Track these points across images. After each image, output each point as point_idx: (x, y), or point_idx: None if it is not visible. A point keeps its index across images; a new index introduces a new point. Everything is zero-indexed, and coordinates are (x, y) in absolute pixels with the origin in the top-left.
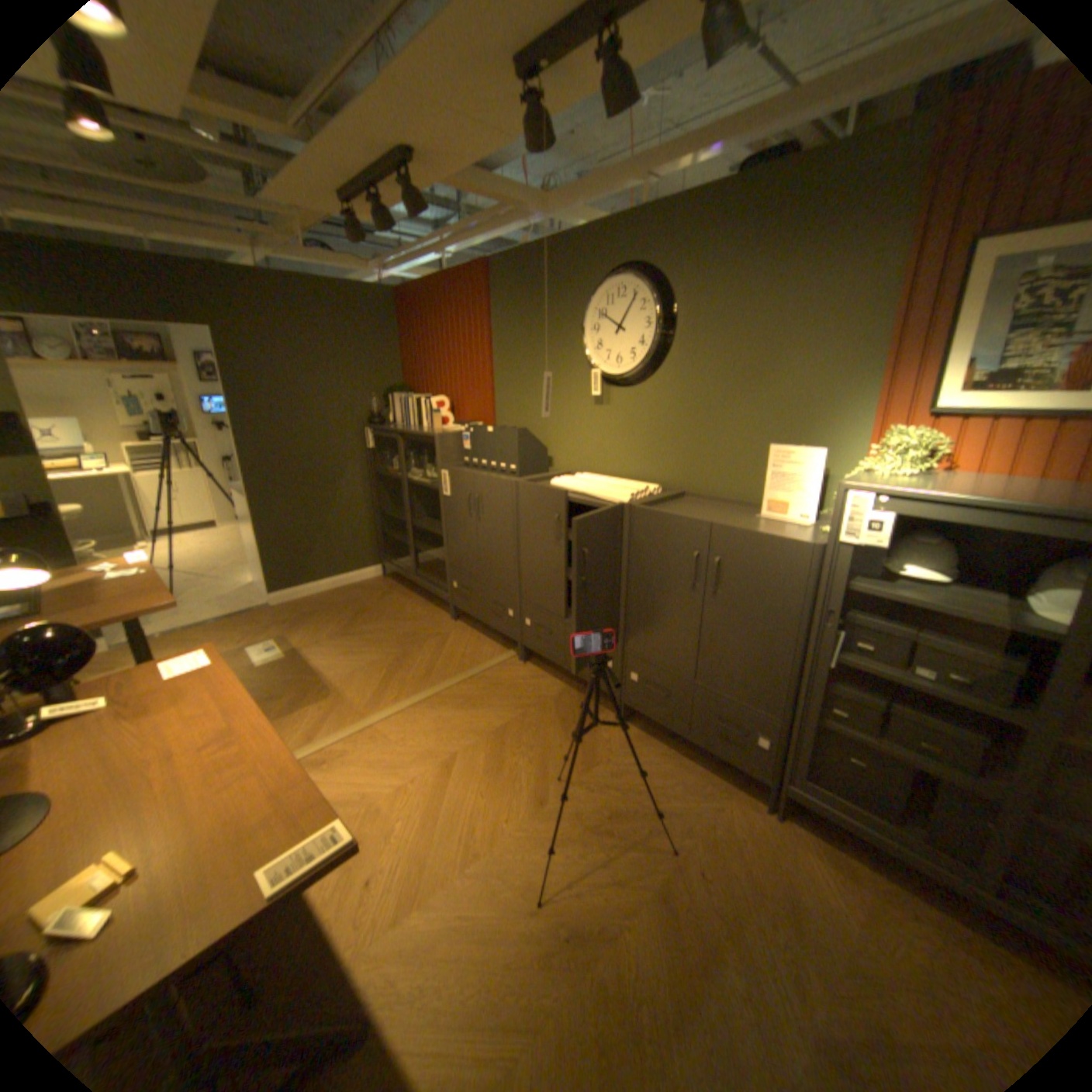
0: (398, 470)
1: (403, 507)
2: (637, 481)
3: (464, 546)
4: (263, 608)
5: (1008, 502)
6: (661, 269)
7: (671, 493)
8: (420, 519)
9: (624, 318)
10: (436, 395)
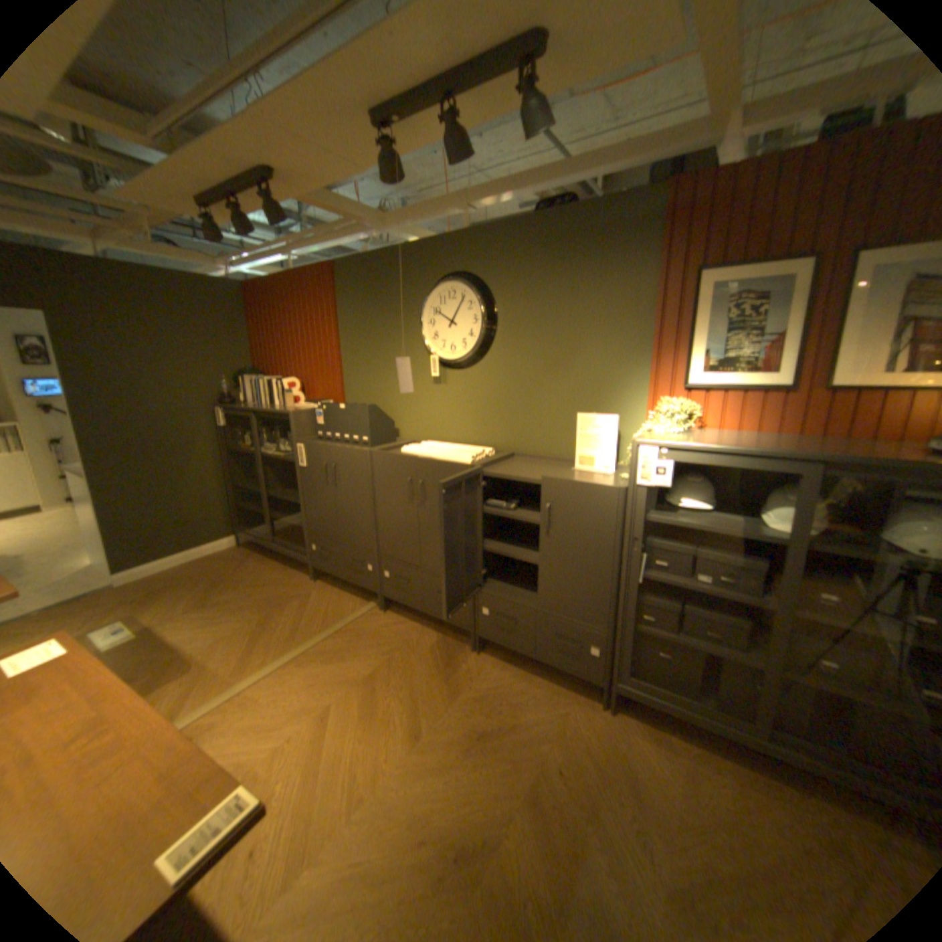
0: (250, 444)
1: (256, 478)
2: (473, 446)
3: (321, 510)
4: (104, 589)
5: (744, 451)
6: (483, 278)
7: (502, 455)
8: (274, 488)
9: (455, 315)
10: (286, 376)
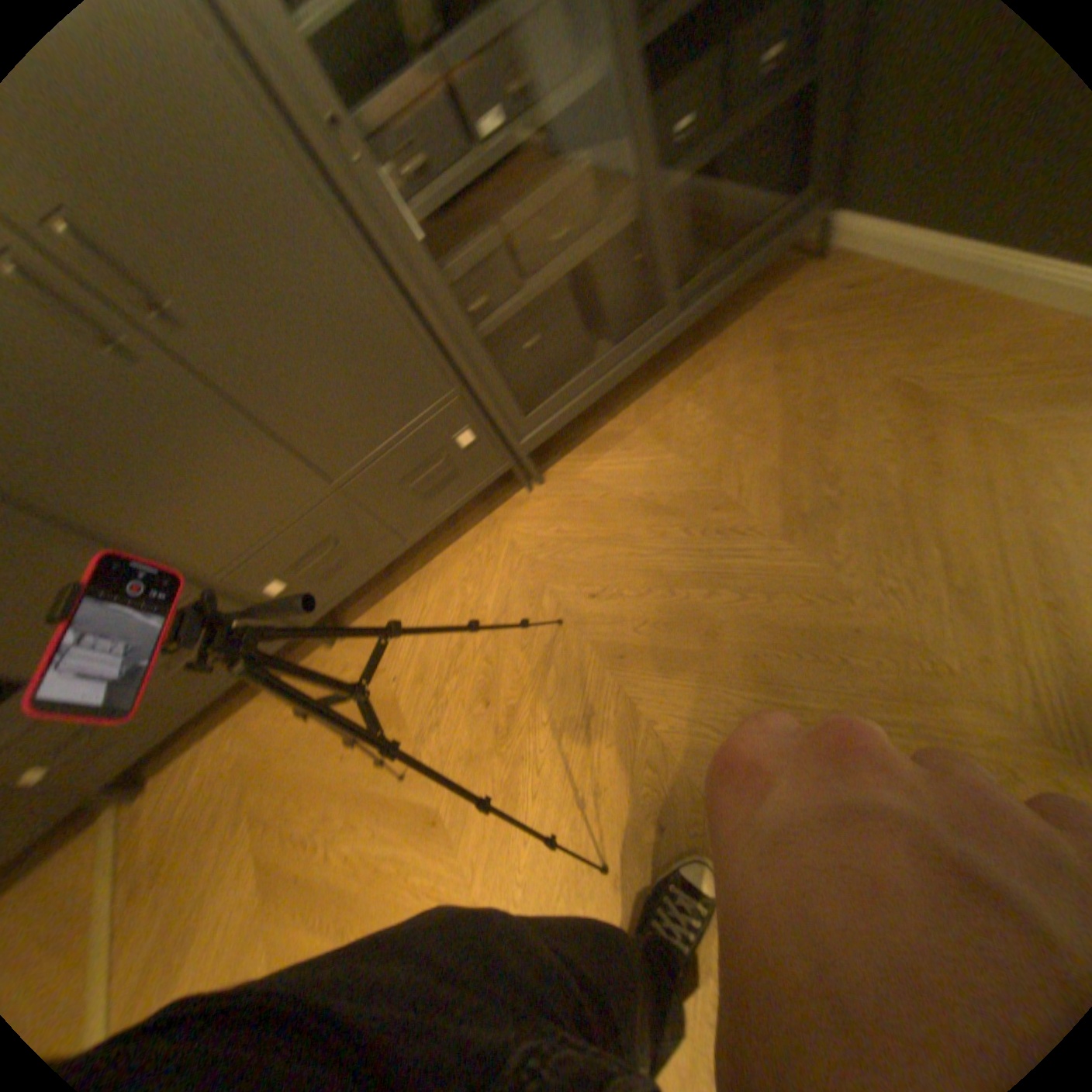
0: None
1: None
2: None
3: None
4: None
5: None
6: None
7: None
8: None
9: None
10: None
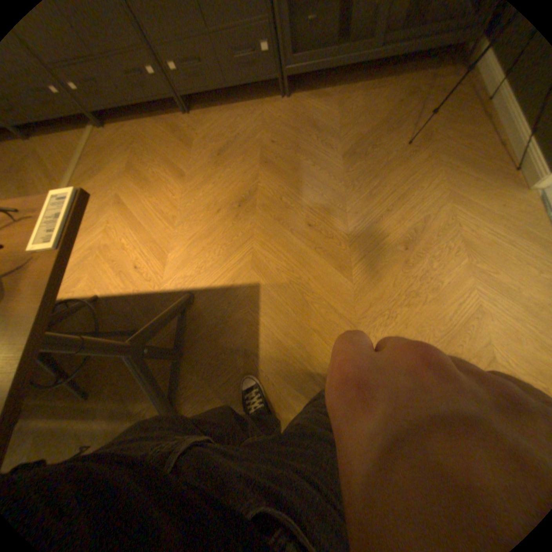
0: None
1: None
2: None
3: None
4: None
5: None
6: None
7: None
8: None
9: None
10: None
